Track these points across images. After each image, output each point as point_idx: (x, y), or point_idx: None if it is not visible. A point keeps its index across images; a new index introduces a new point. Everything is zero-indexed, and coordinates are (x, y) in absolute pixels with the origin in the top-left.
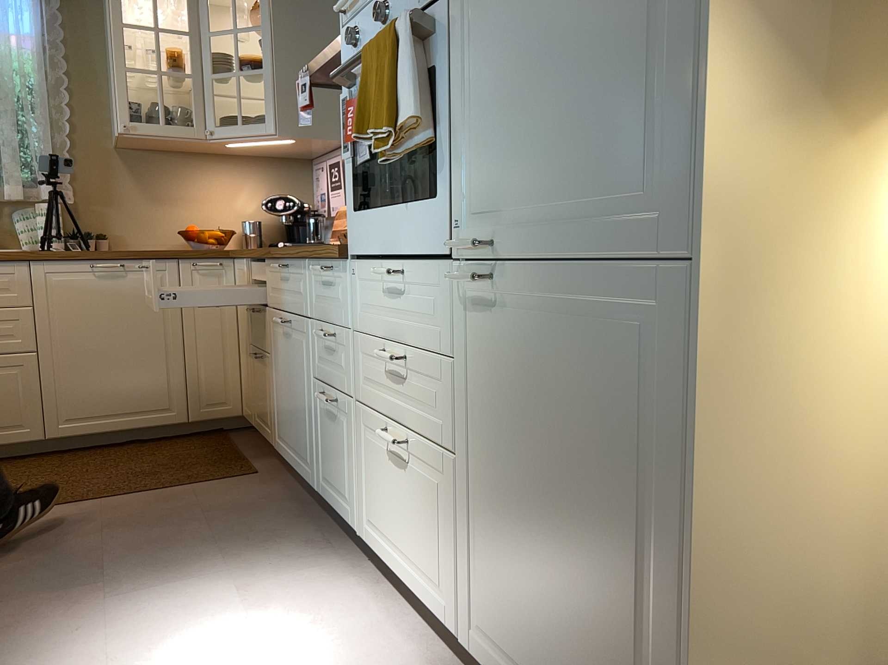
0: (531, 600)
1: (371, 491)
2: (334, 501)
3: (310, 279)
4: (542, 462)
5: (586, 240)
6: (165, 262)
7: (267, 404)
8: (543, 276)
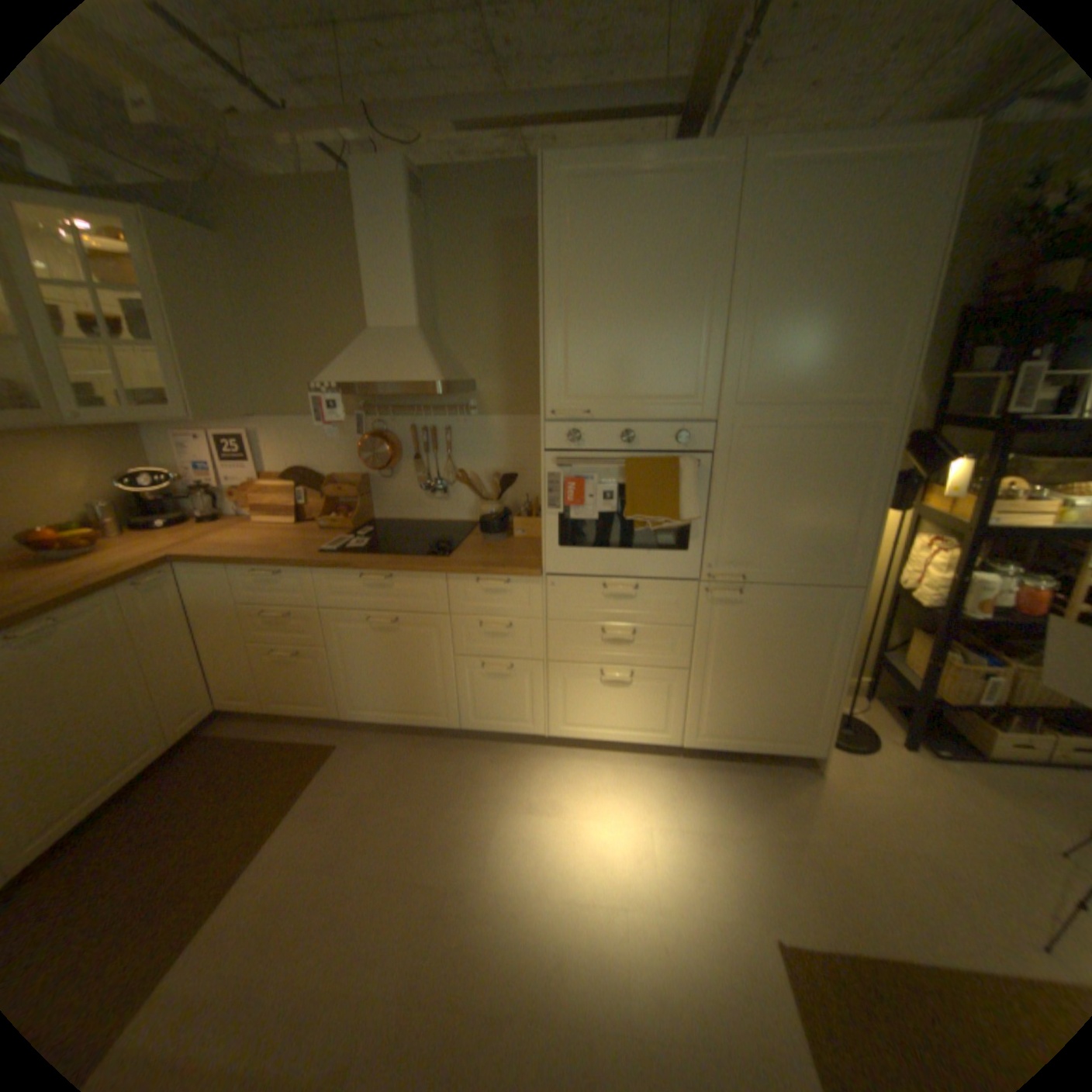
0: (747, 709)
1: (570, 706)
2: (498, 727)
3: (447, 587)
4: (763, 658)
5: (805, 578)
6: (101, 597)
7: (316, 689)
8: (774, 589)
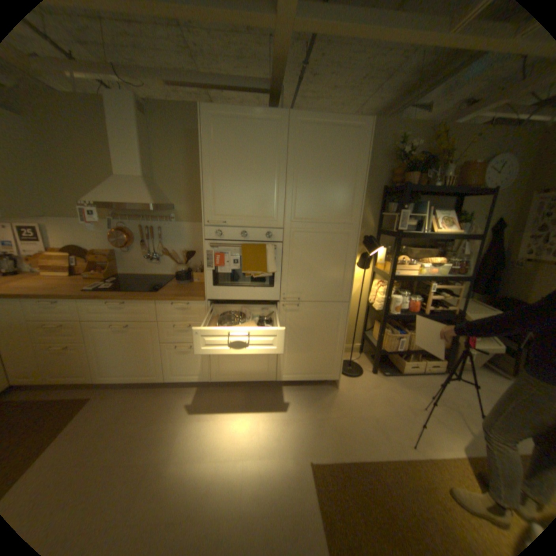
0: (303, 360)
1: (221, 365)
2: (184, 379)
3: (155, 307)
4: (309, 335)
5: (324, 298)
6: None
7: (79, 367)
8: (311, 304)
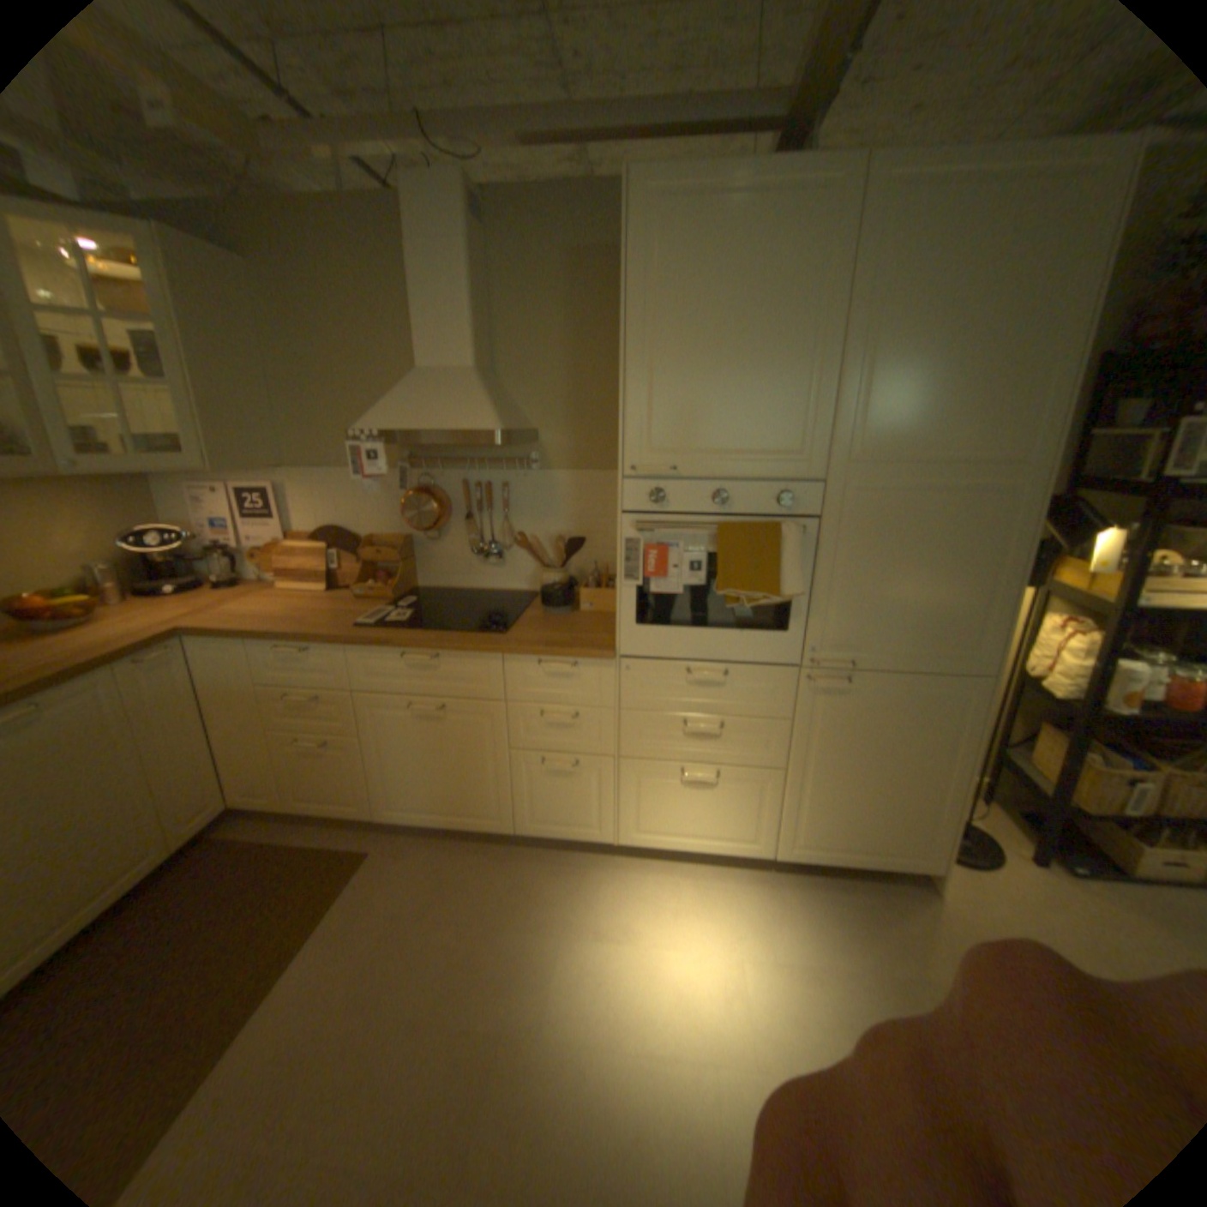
0: (853, 817)
1: (644, 811)
2: (559, 833)
3: (503, 669)
4: (873, 758)
5: (925, 665)
6: (95, 678)
7: (346, 786)
8: (888, 678)
